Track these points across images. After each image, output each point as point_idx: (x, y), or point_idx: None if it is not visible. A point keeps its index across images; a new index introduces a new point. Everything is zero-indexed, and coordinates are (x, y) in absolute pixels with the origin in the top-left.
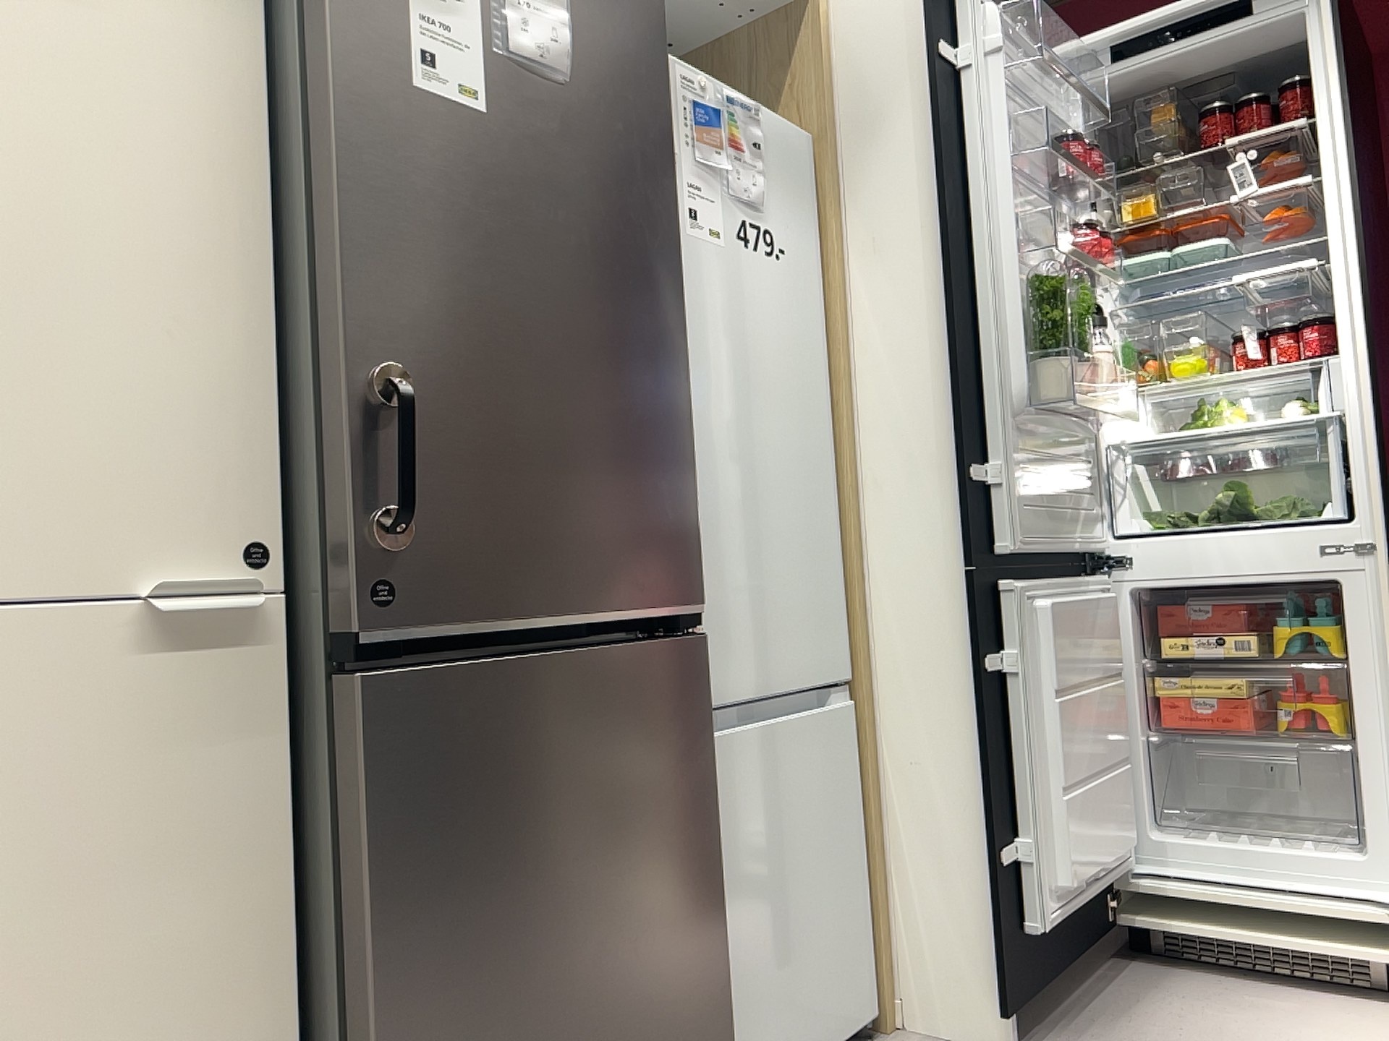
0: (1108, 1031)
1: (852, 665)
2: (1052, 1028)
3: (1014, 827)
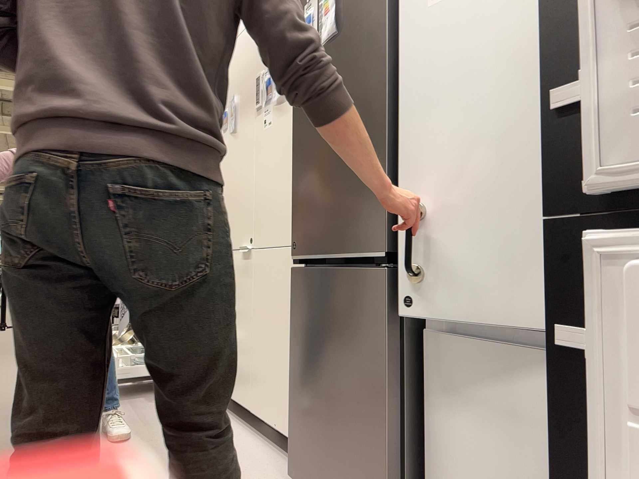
0: None
1: None
2: None
3: None
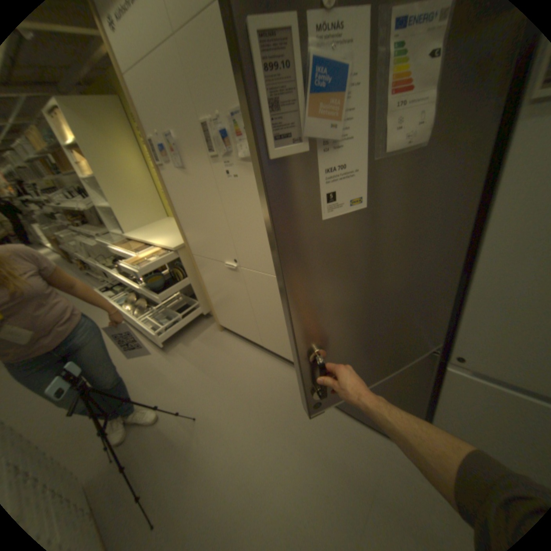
0: None
1: None
2: None
3: None
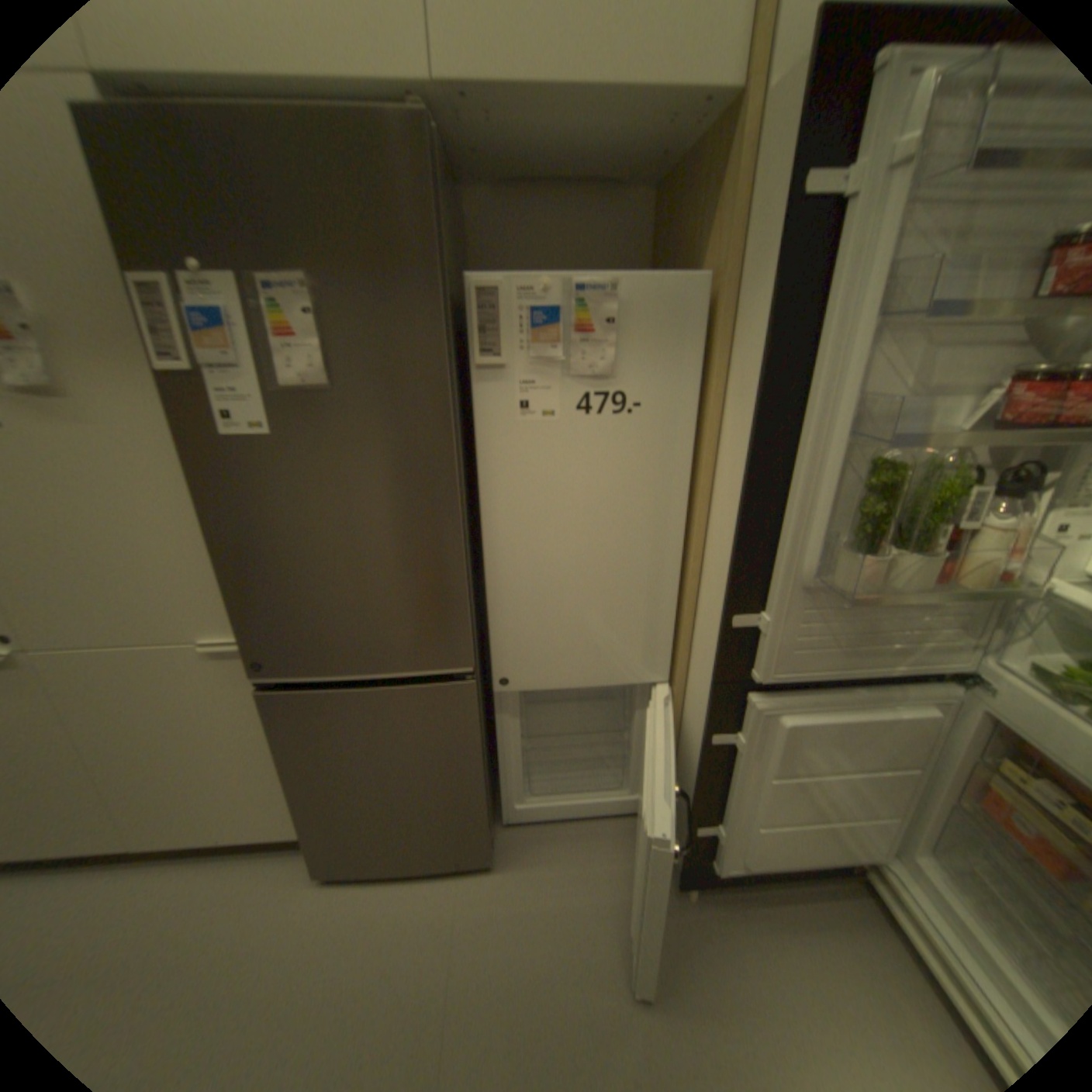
0: (761, 936)
1: (673, 670)
2: (735, 905)
3: (718, 820)
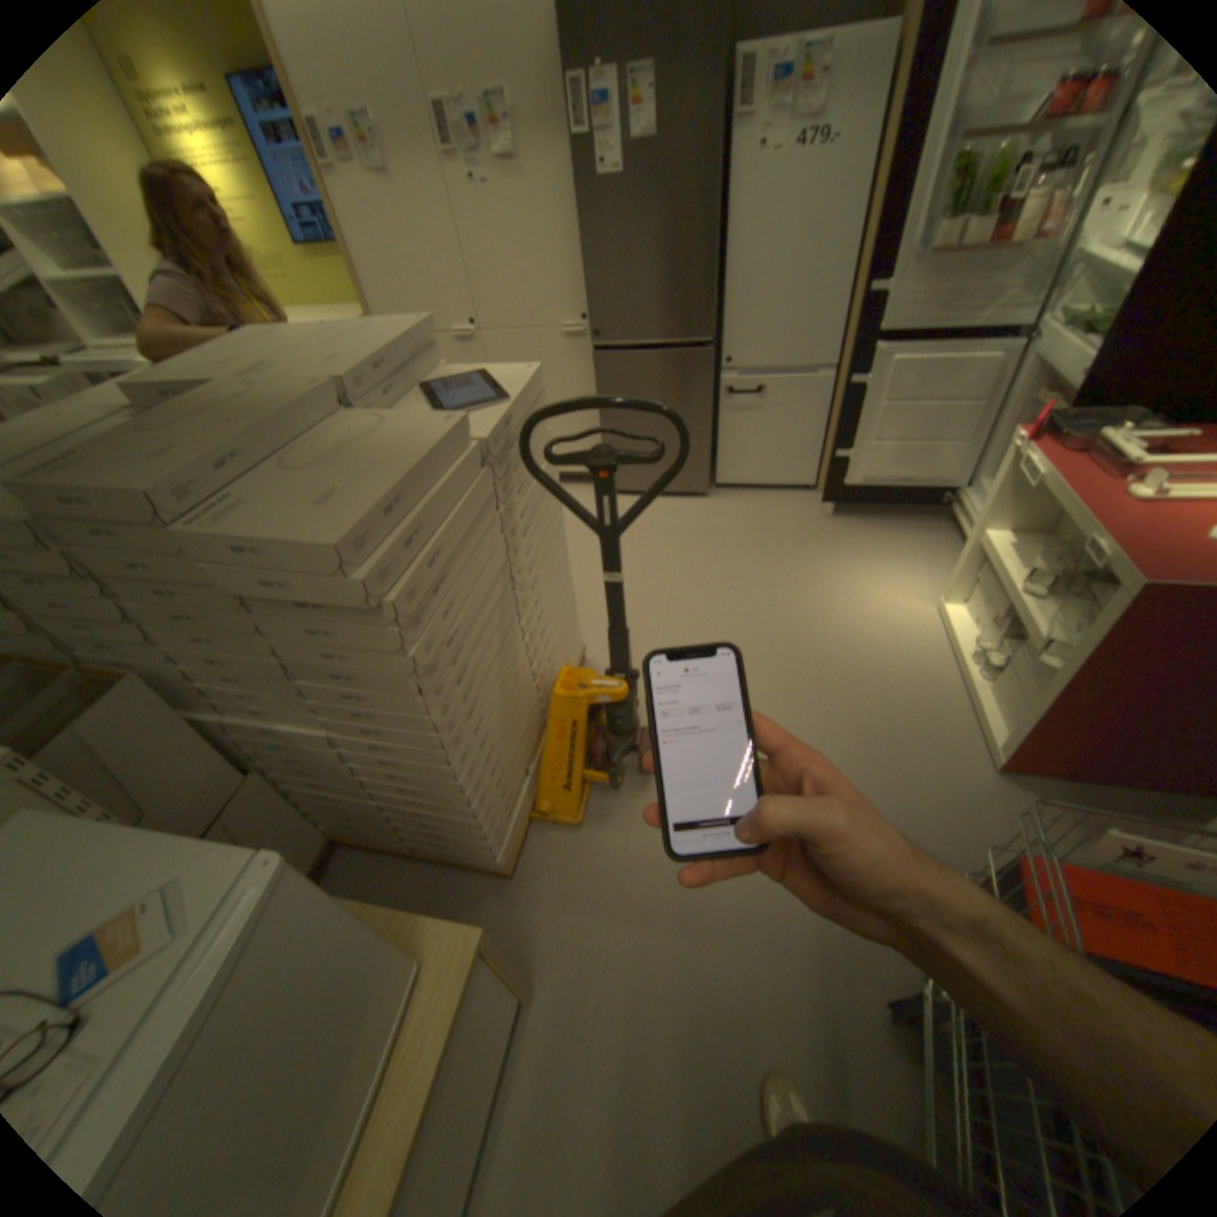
0: (868, 530)
1: (842, 359)
2: (857, 519)
3: (851, 446)
